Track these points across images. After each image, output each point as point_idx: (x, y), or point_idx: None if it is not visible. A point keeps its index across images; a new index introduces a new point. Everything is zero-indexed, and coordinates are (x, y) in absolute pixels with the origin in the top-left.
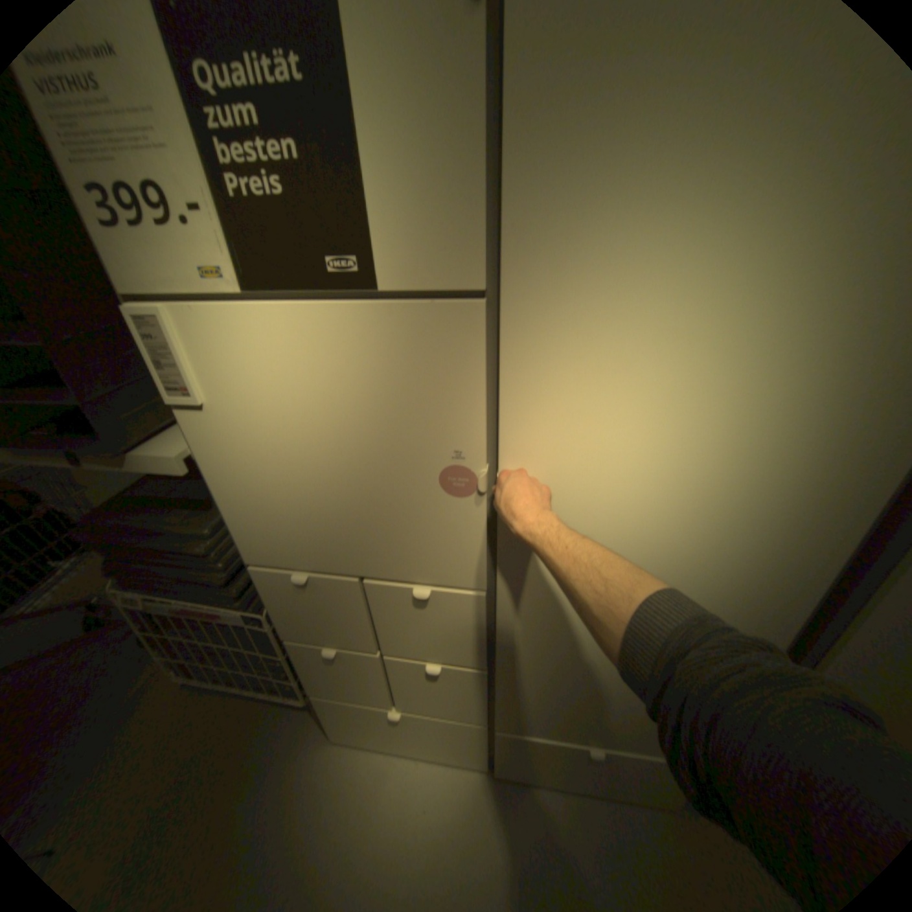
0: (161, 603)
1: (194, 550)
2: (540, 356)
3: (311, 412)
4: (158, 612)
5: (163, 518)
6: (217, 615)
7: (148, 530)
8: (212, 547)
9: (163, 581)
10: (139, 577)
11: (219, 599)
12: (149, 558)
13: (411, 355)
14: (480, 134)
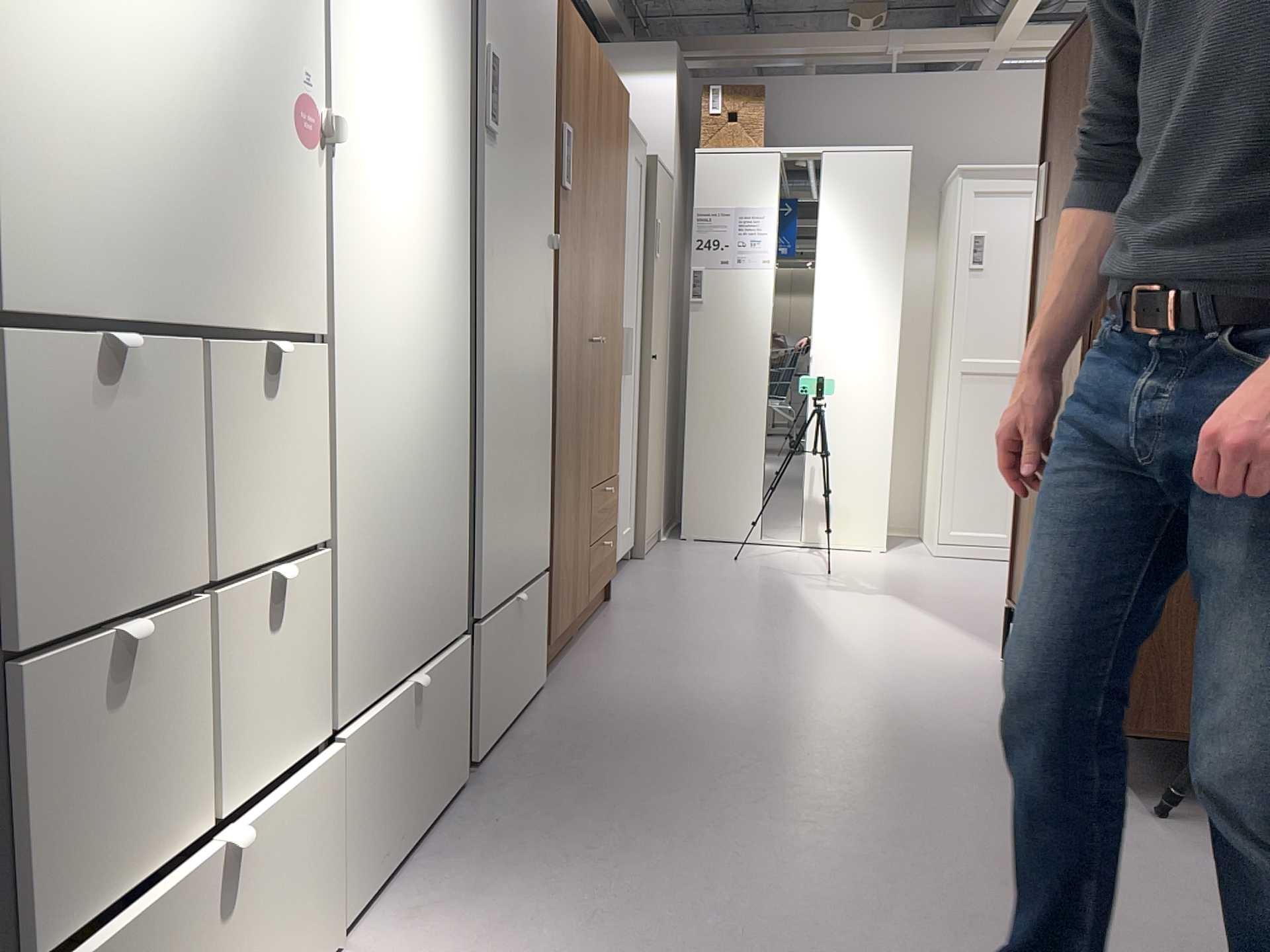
0: None
1: None
2: None
3: None
4: None
5: None
6: None
7: None
8: None
9: None
10: None
11: None
12: None
13: None
14: None
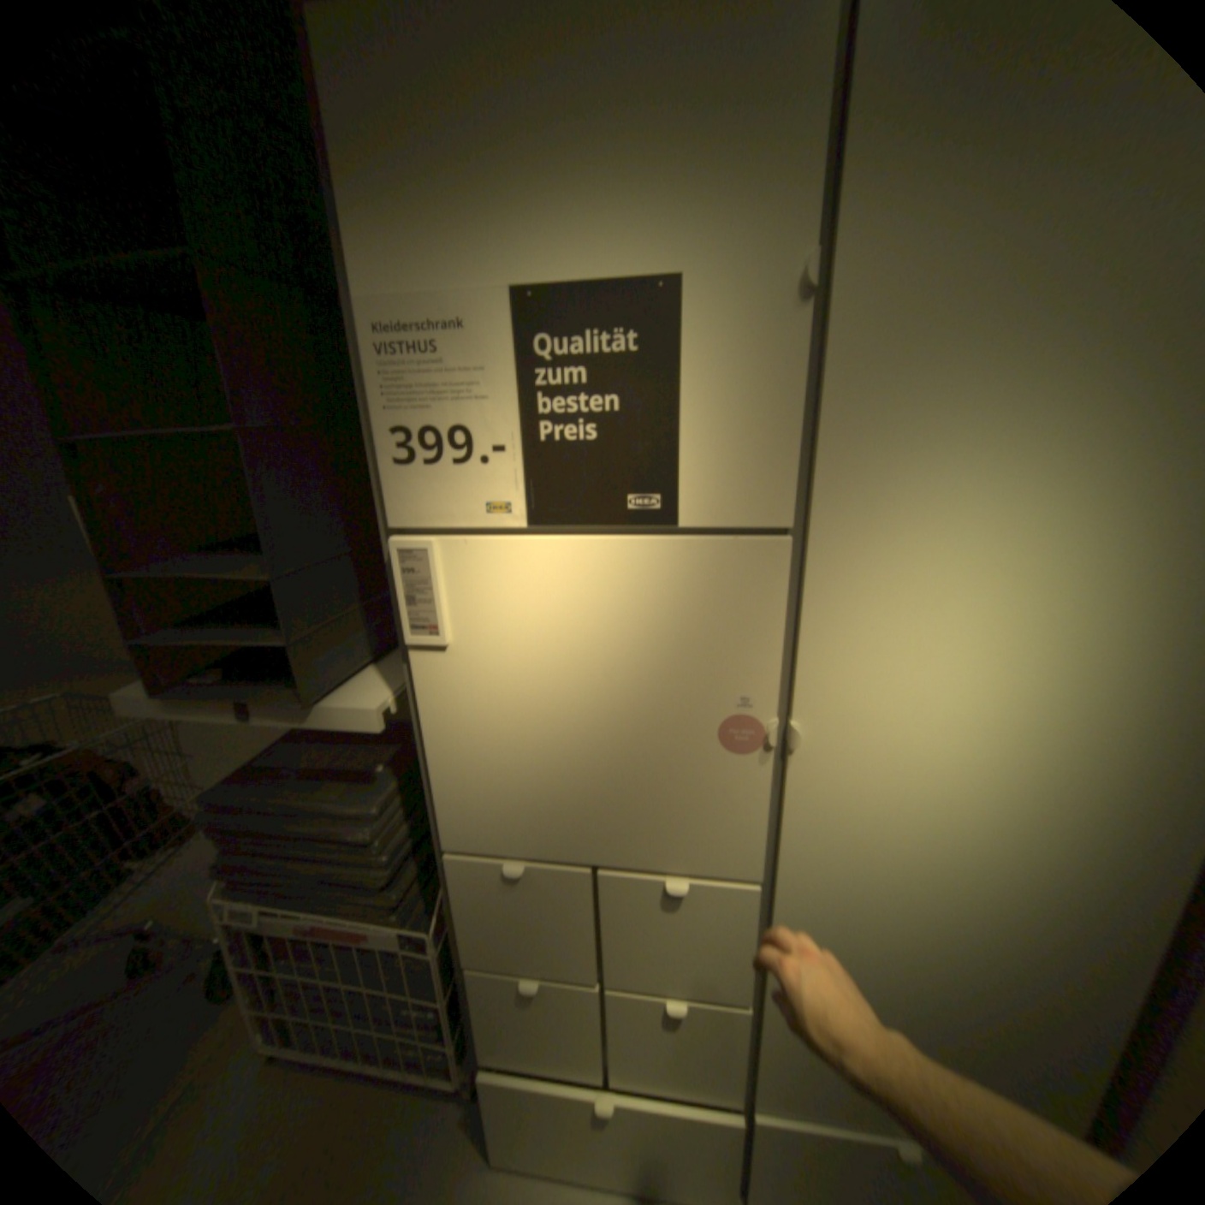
0: (283, 919)
1: (353, 837)
2: (848, 593)
3: (576, 653)
4: (274, 933)
5: (312, 794)
6: (362, 935)
7: (293, 809)
8: (377, 833)
9: (294, 884)
10: (261, 879)
11: (368, 911)
12: (284, 850)
13: (704, 592)
14: (799, 395)
